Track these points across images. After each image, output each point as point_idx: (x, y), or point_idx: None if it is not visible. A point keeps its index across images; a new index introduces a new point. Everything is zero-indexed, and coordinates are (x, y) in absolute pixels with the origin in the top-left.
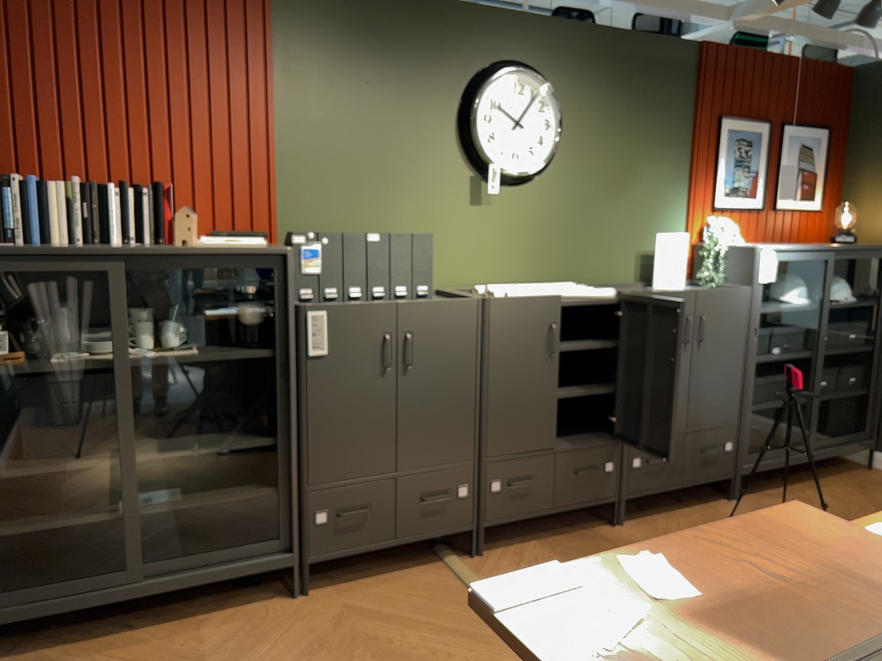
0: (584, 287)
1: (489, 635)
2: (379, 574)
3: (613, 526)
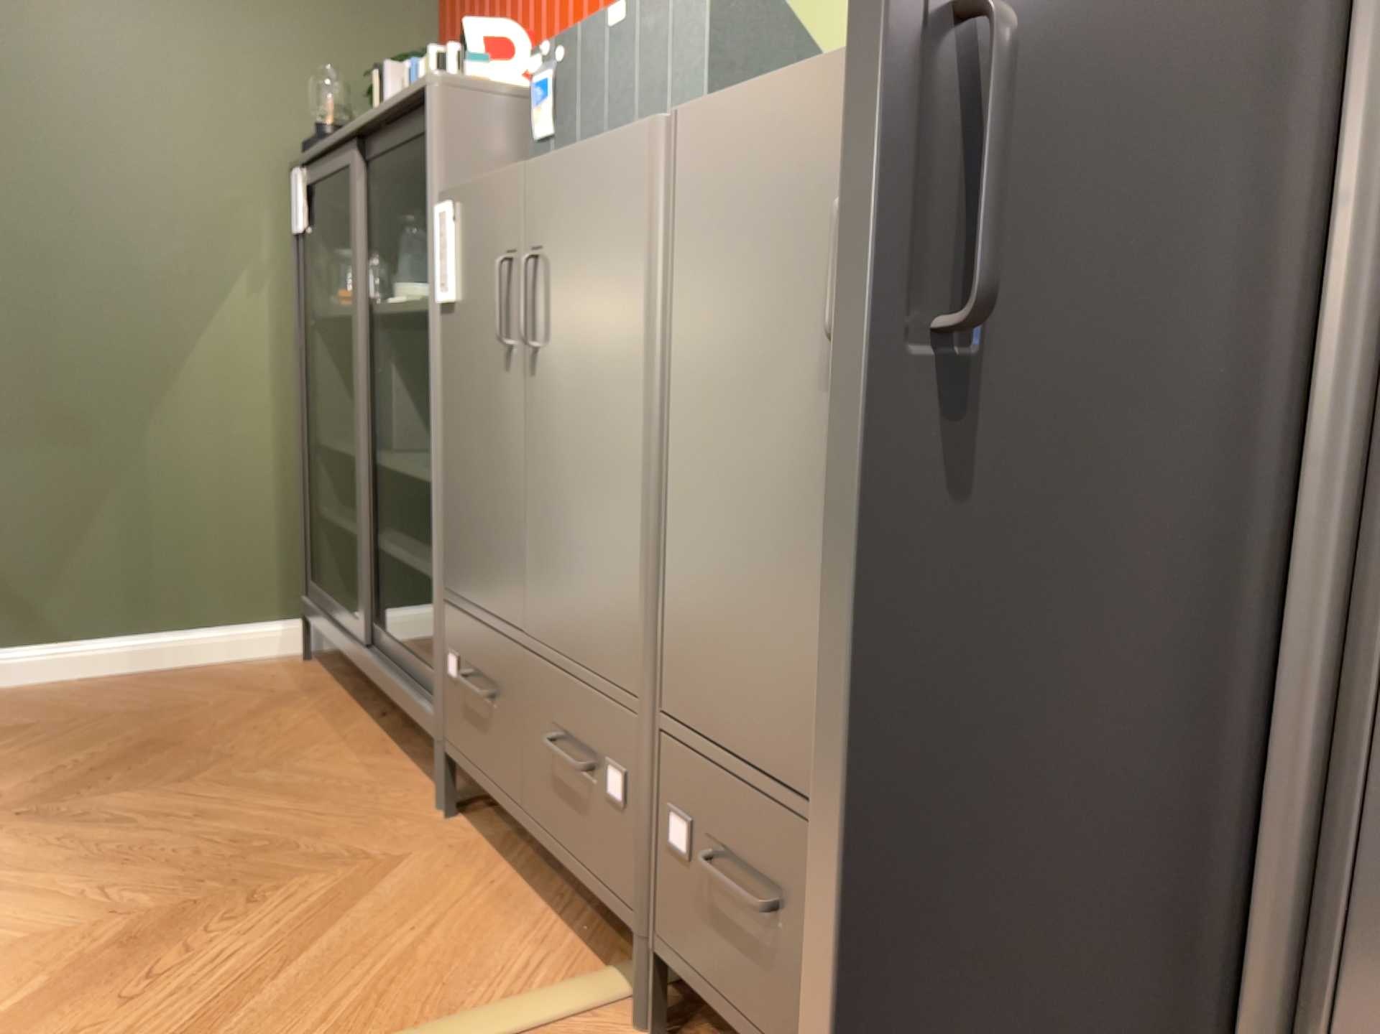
0: None
1: None
2: (537, 886)
3: None
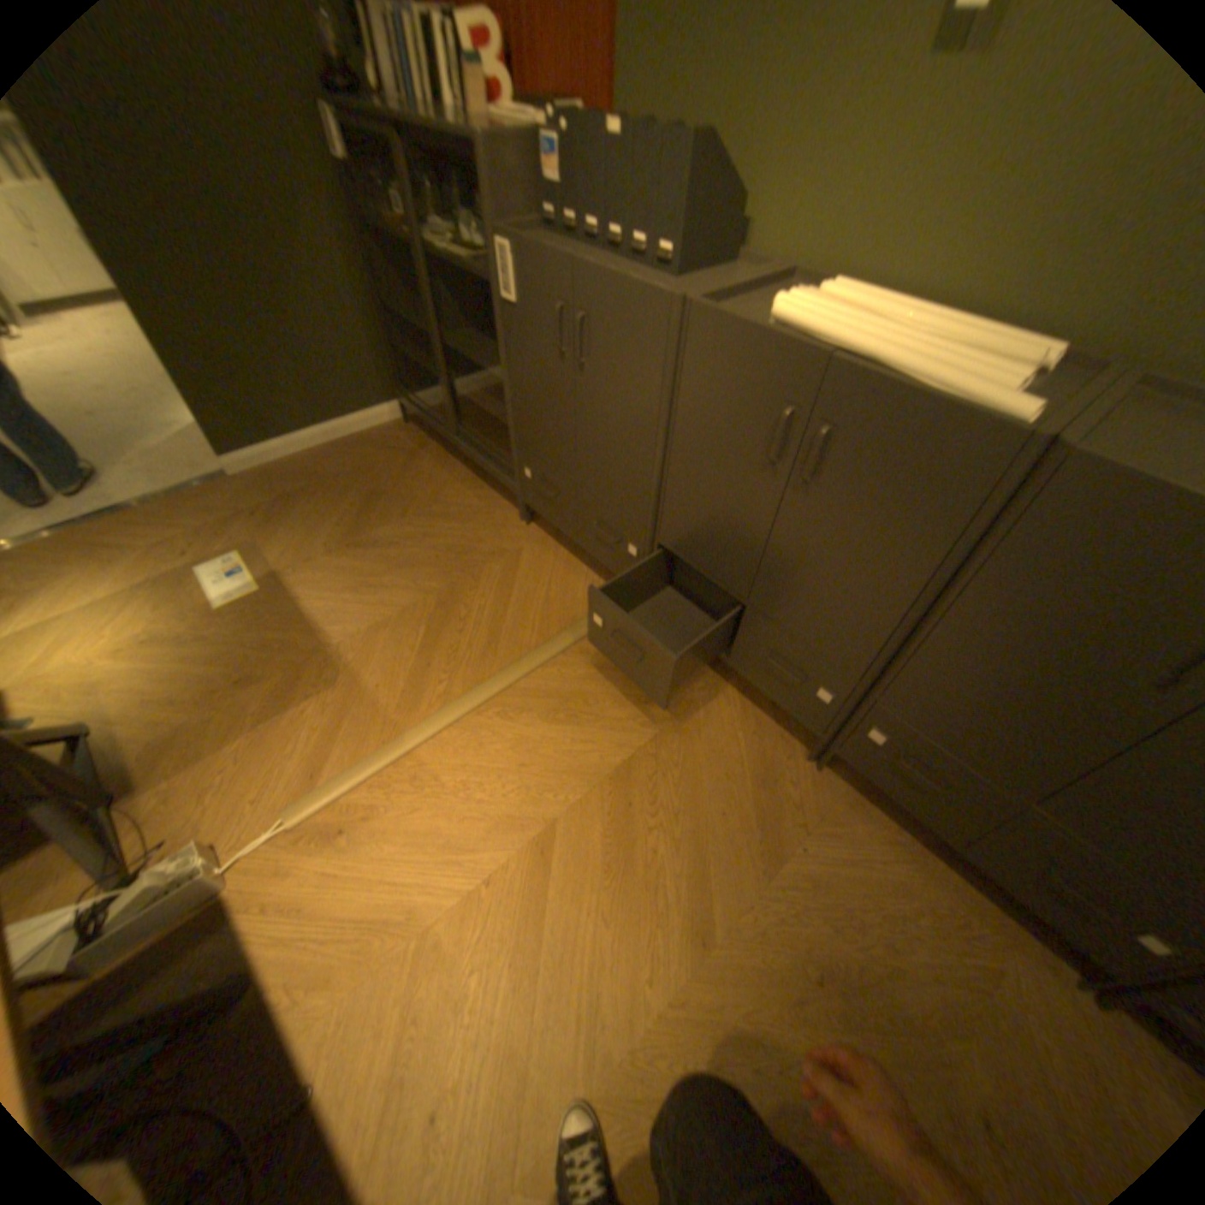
0: (1016, 366)
1: (502, 654)
2: (580, 558)
3: (808, 757)
